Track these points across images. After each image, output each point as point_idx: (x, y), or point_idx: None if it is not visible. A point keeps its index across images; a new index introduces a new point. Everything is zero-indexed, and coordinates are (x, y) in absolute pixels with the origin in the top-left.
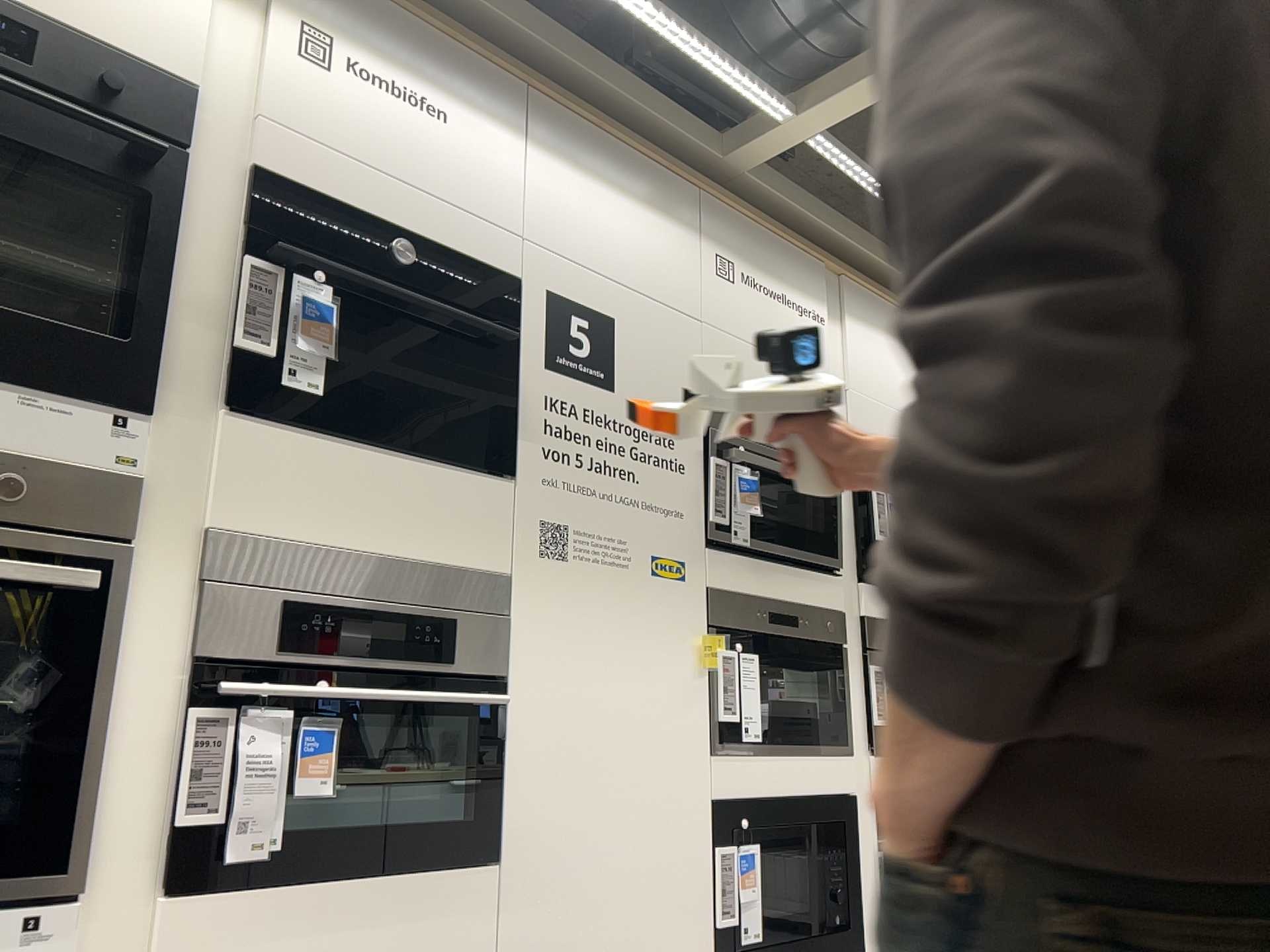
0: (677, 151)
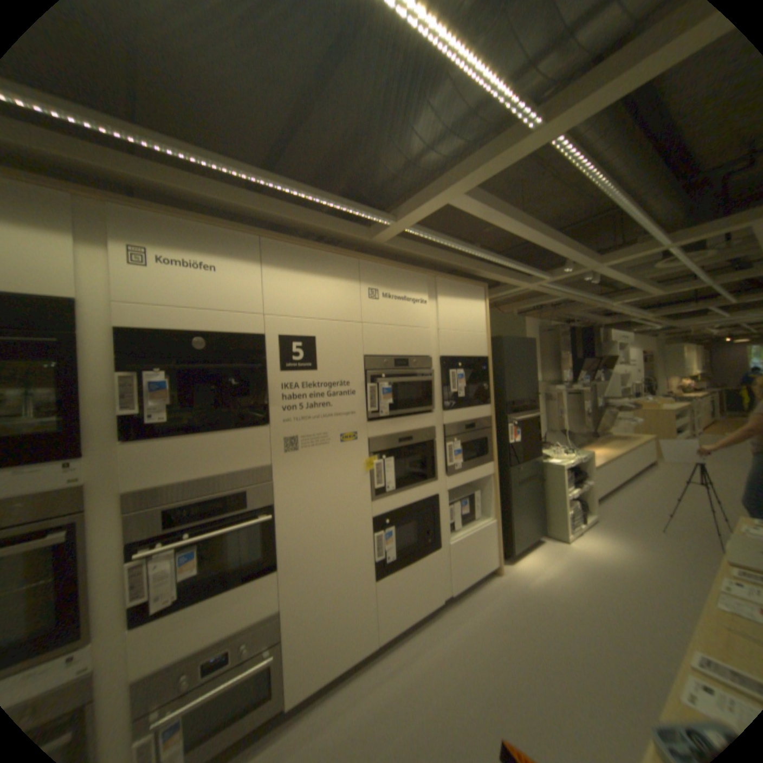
0: (347, 240)
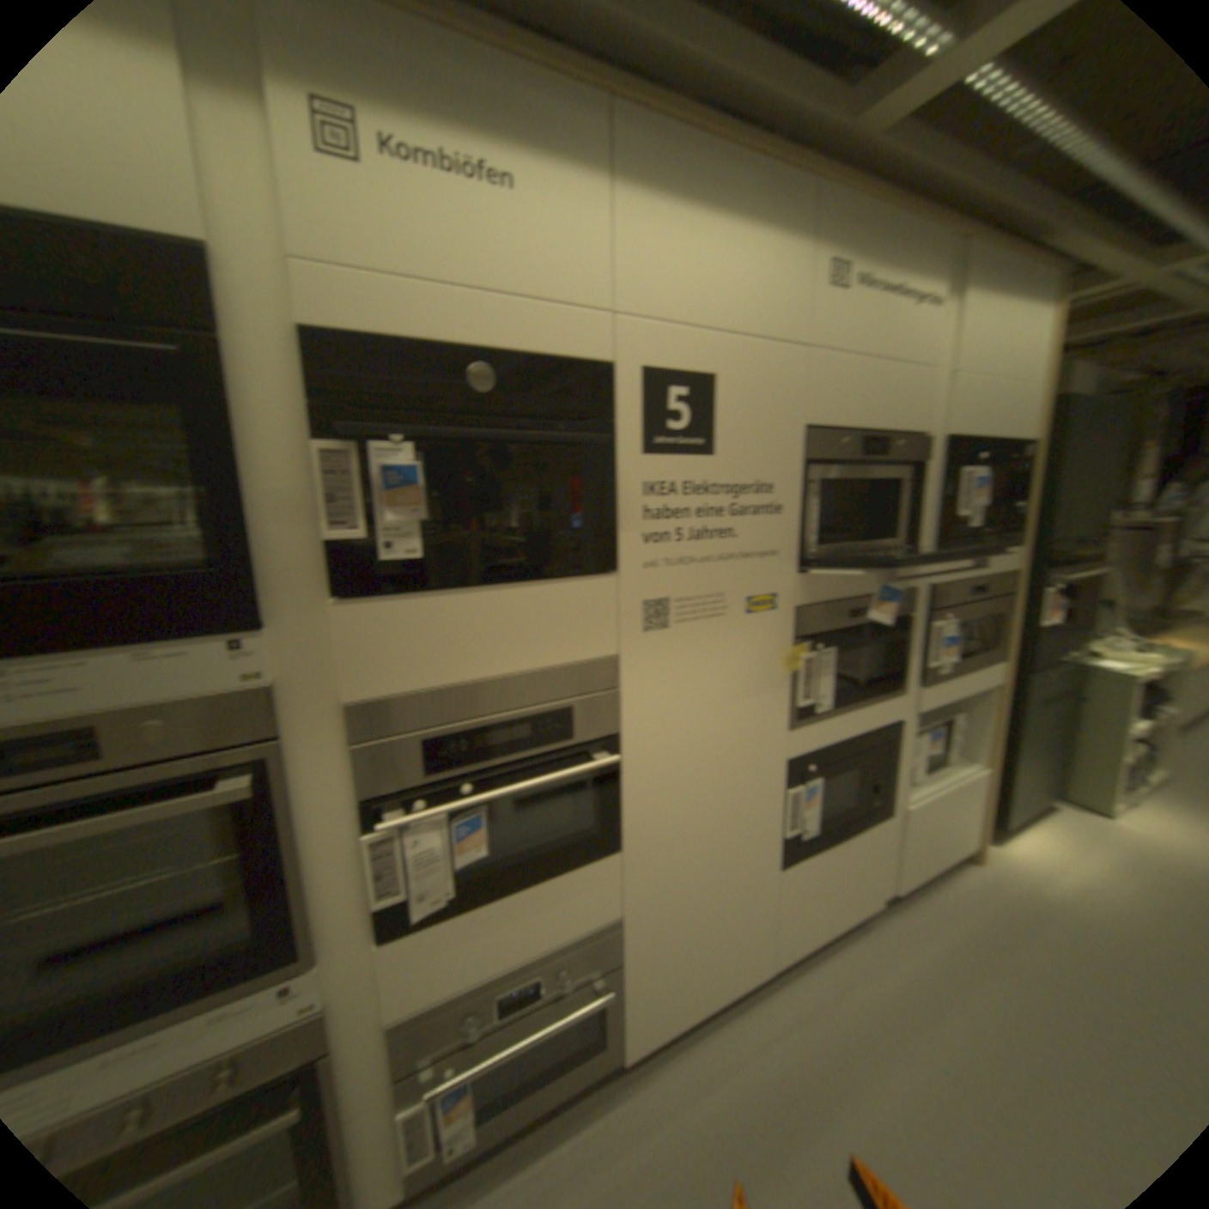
0: (797, 126)
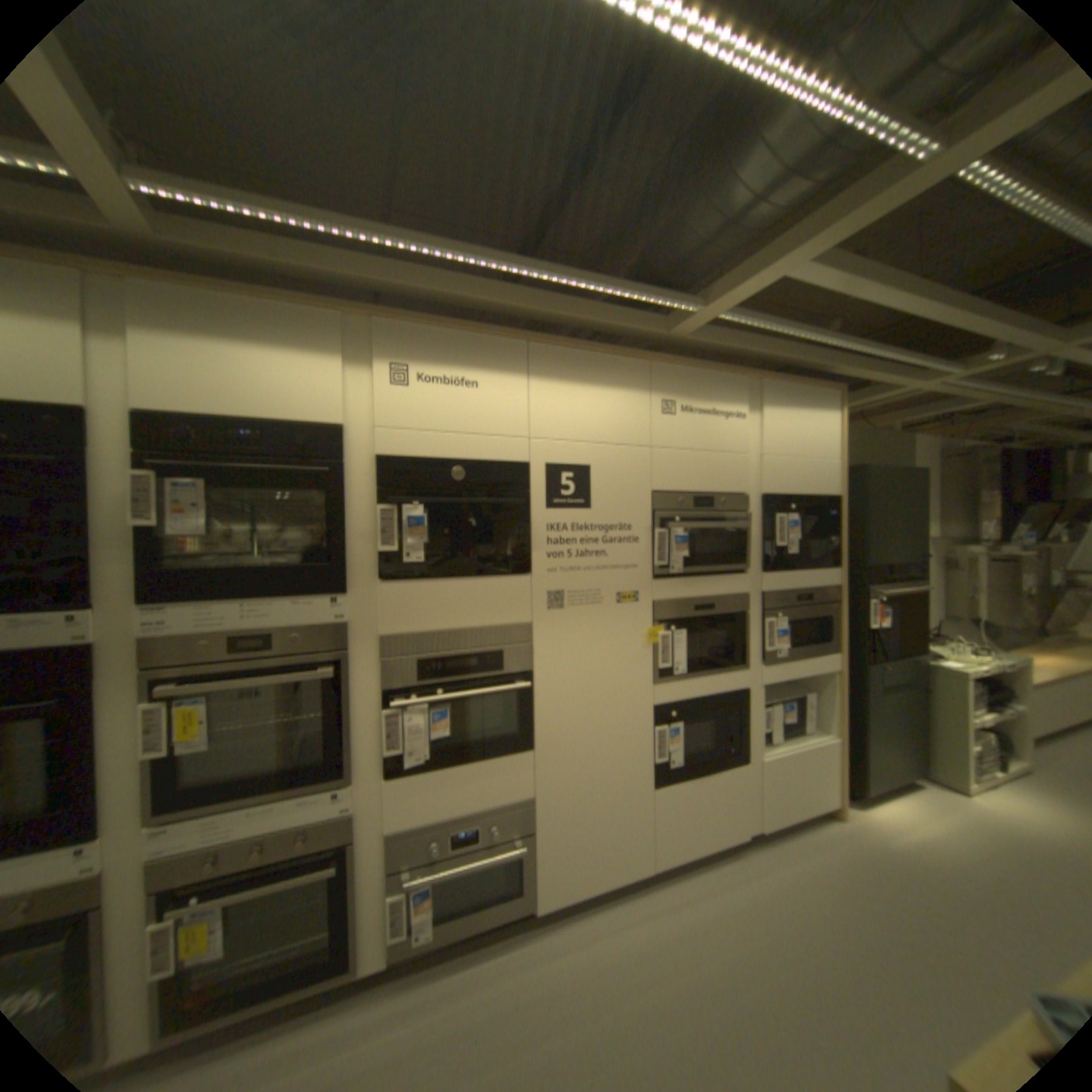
0: (635, 337)
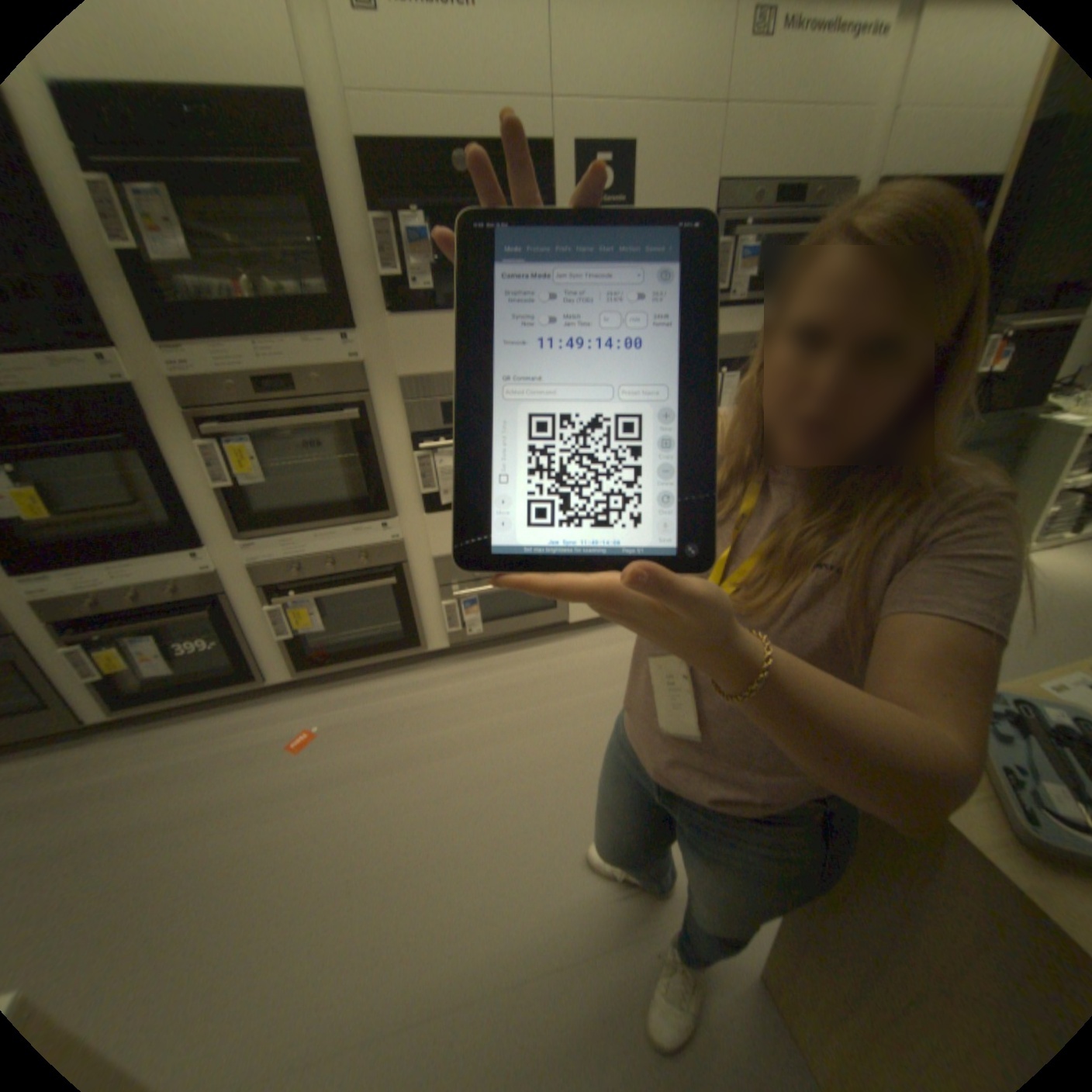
0: None
